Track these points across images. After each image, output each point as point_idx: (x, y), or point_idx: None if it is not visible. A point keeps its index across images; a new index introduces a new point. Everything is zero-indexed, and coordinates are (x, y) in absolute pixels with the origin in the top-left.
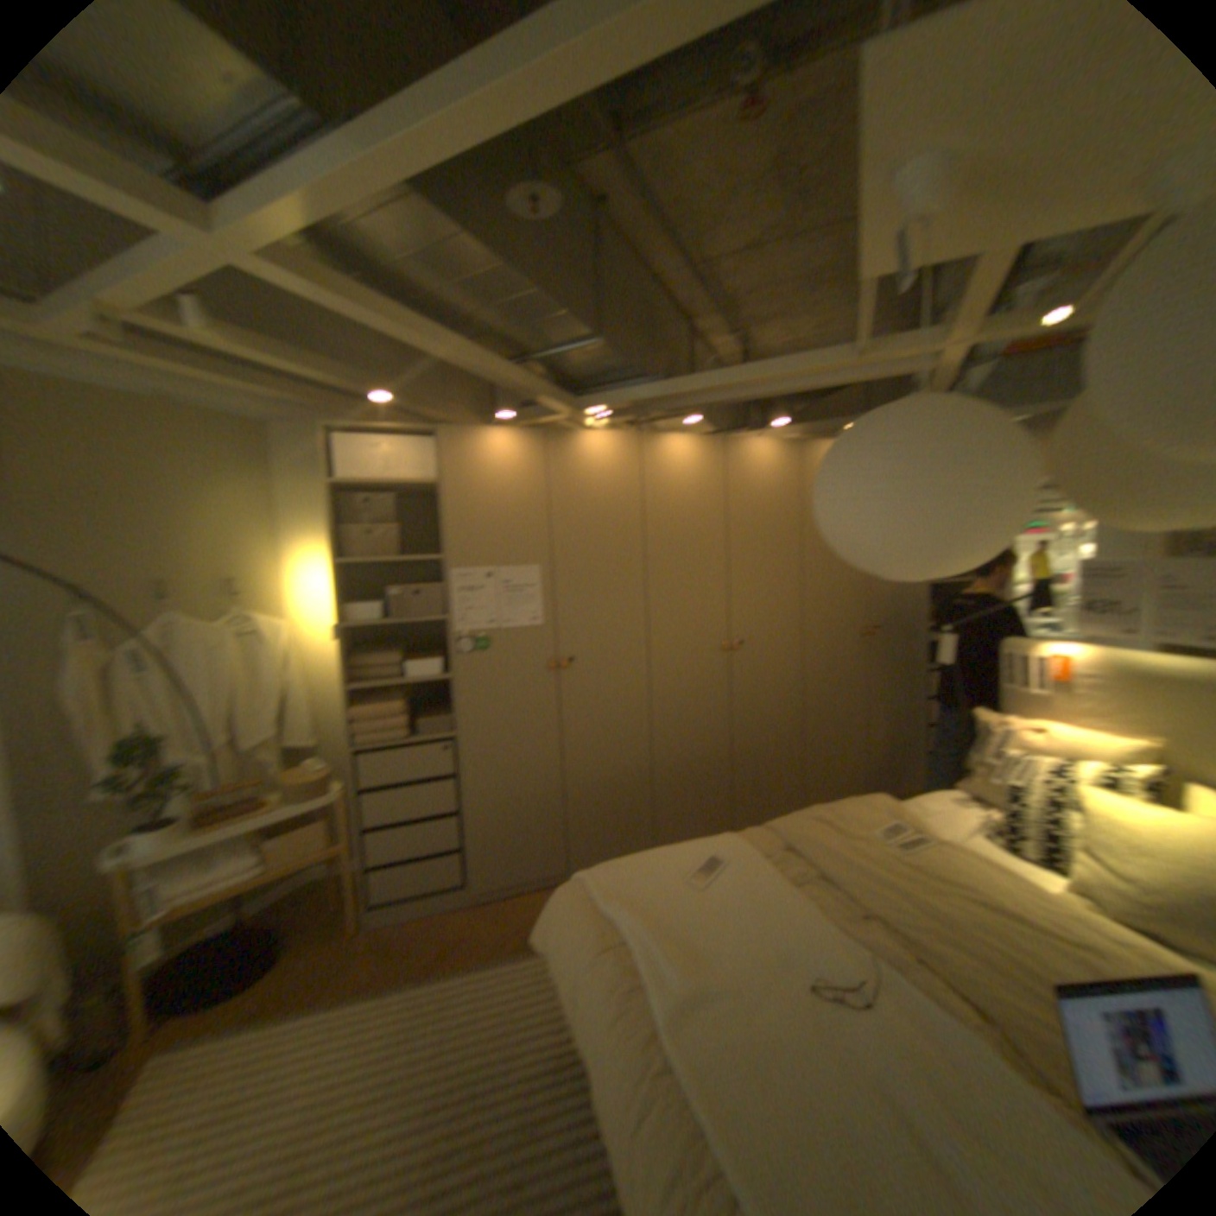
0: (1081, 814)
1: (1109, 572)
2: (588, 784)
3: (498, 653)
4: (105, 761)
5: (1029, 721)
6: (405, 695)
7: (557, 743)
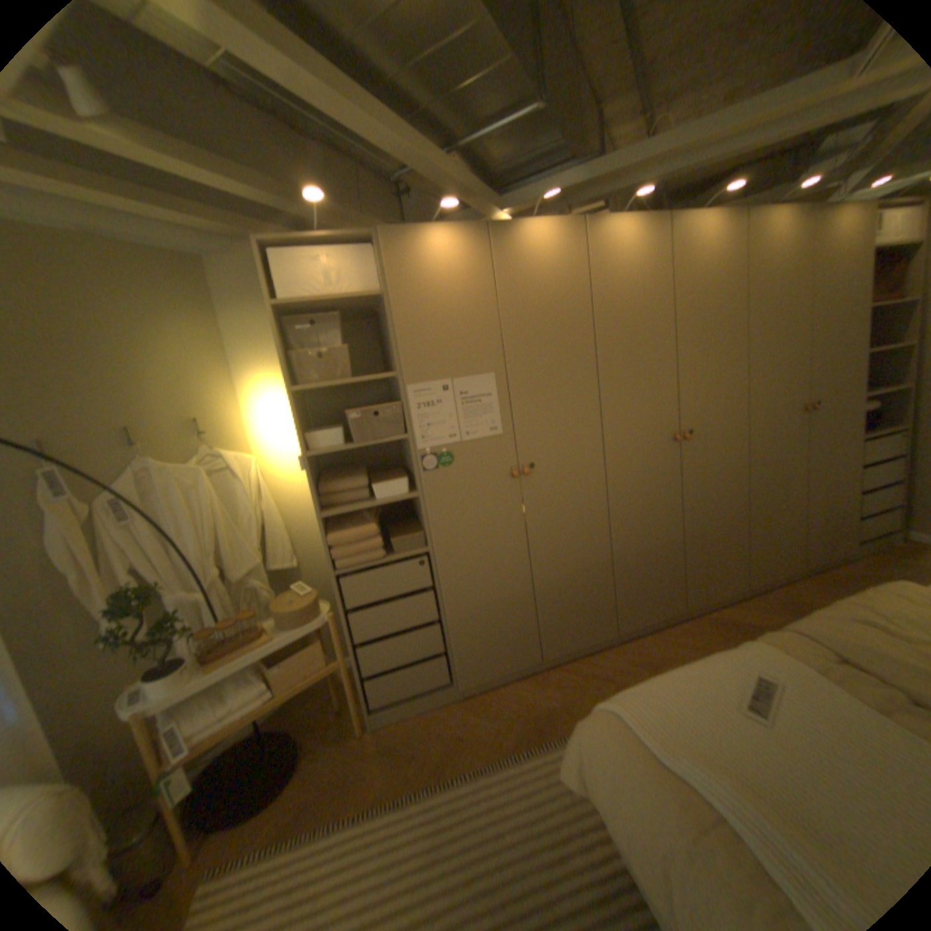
0: None
1: None
2: (553, 584)
3: (459, 469)
4: (98, 615)
5: None
6: (372, 518)
7: (522, 549)
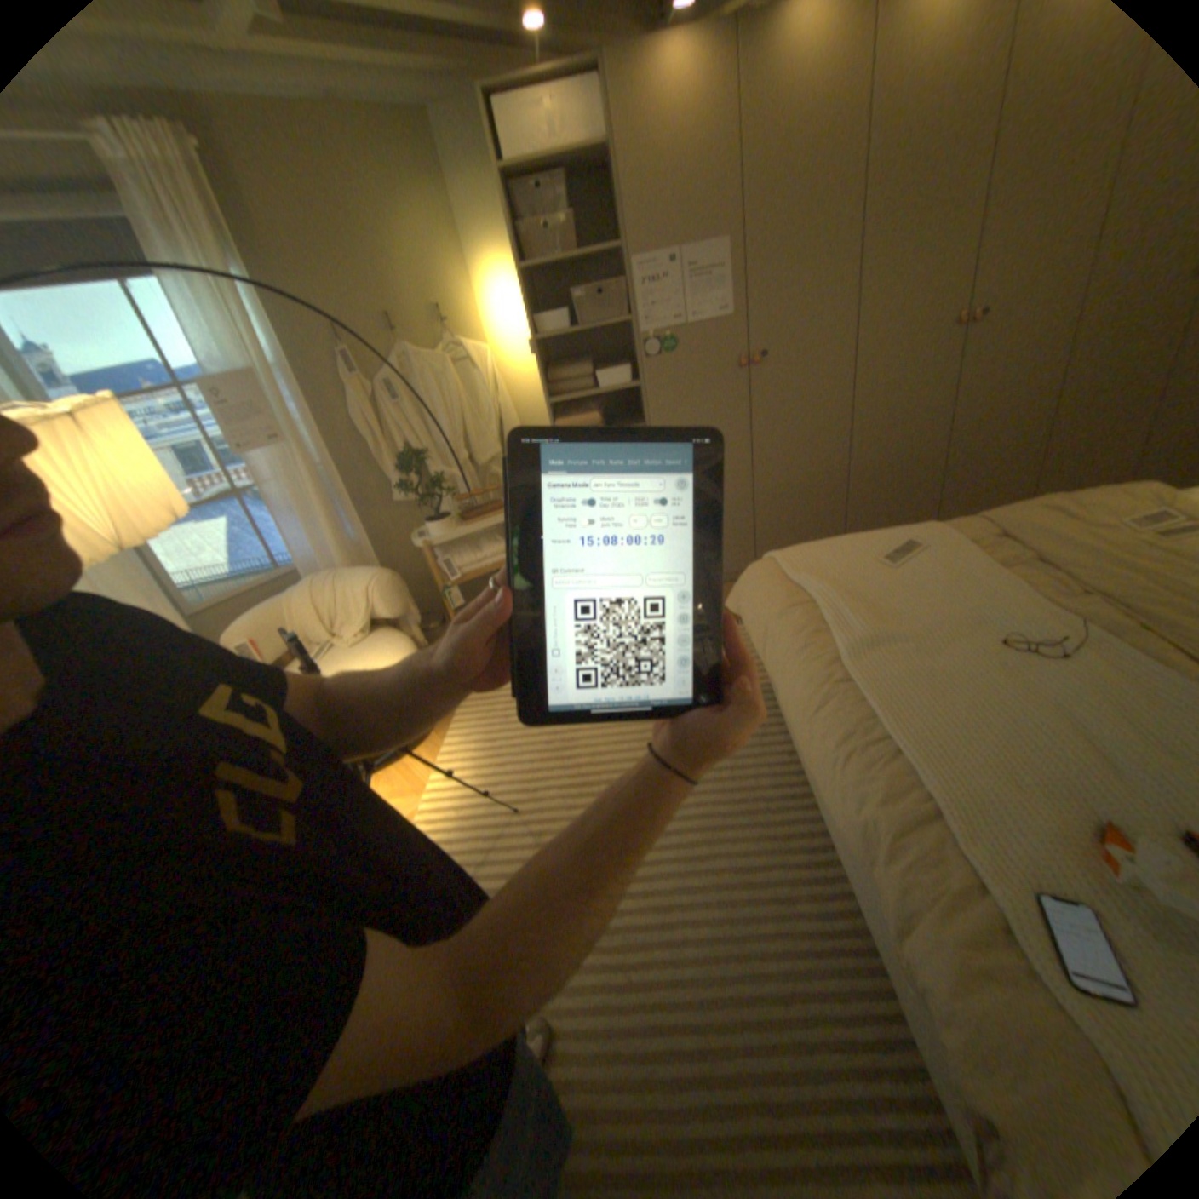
0: None
1: None
2: (774, 490)
3: (682, 356)
4: (388, 474)
5: None
6: (596, 410)
7: (744, 449)
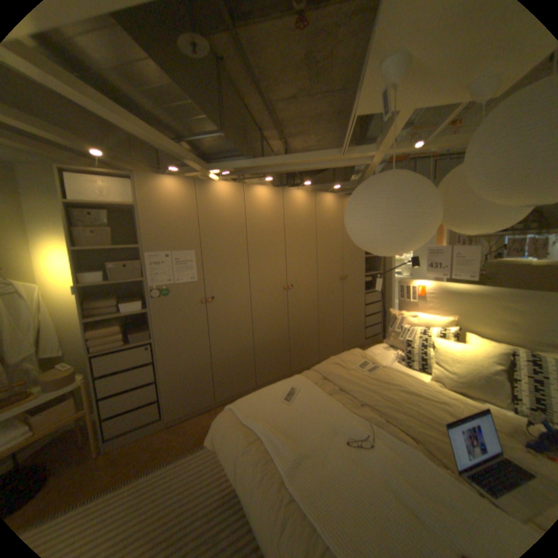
0: (433, 349)
1: (437, 252)
2: (222, 360)
3: (172, 298)
4: None
5: (408, 313)
6: (117, 324)
7: (206, 341)
